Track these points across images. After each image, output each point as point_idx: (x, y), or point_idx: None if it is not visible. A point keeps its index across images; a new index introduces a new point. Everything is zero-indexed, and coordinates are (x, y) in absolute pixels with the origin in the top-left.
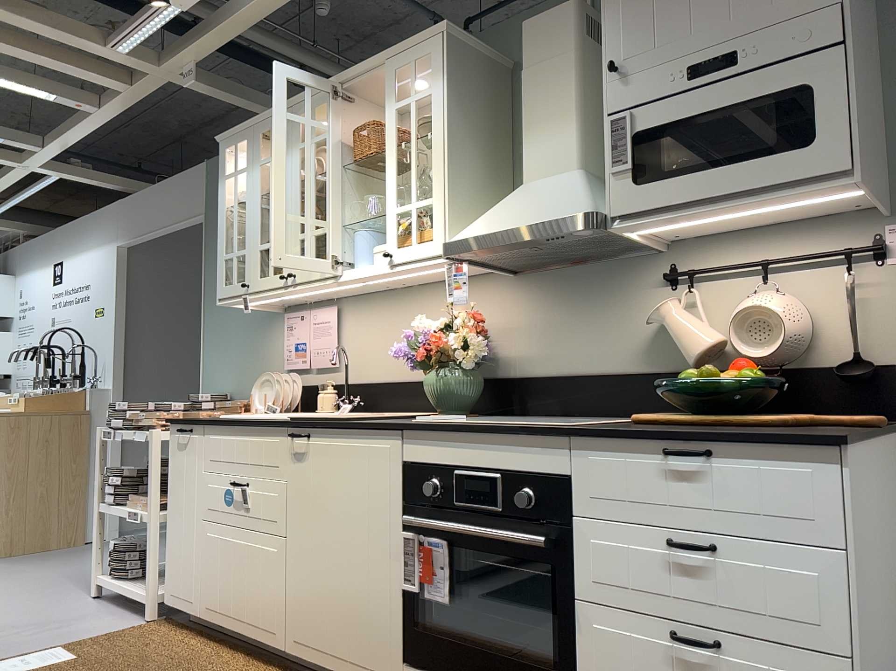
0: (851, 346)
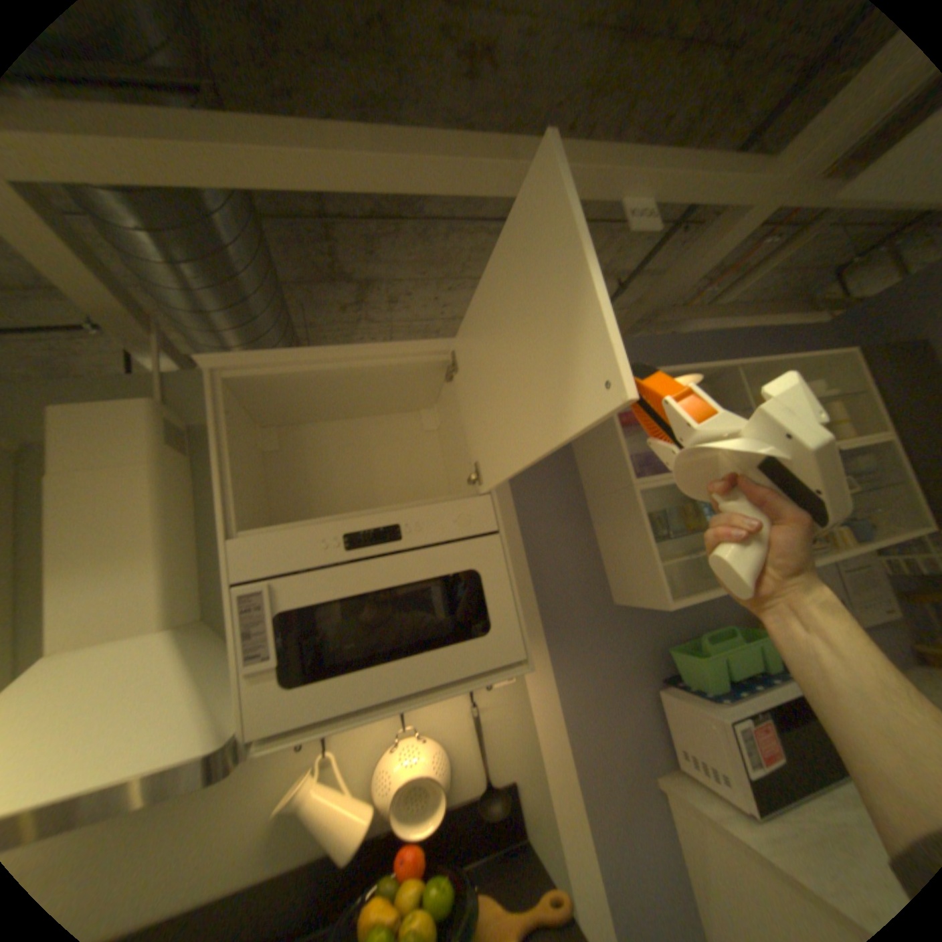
0: (482, 776)
